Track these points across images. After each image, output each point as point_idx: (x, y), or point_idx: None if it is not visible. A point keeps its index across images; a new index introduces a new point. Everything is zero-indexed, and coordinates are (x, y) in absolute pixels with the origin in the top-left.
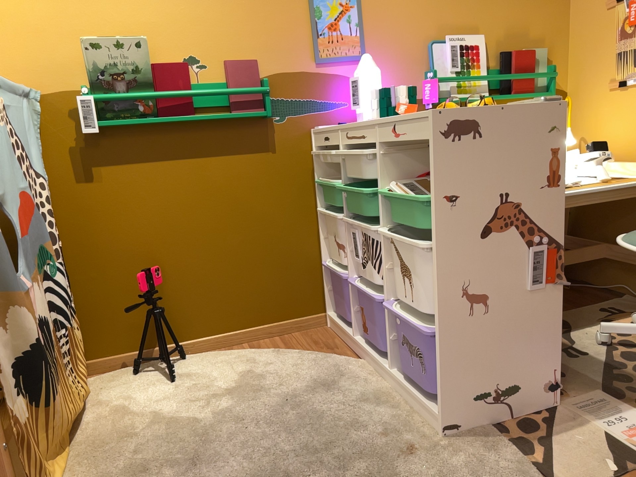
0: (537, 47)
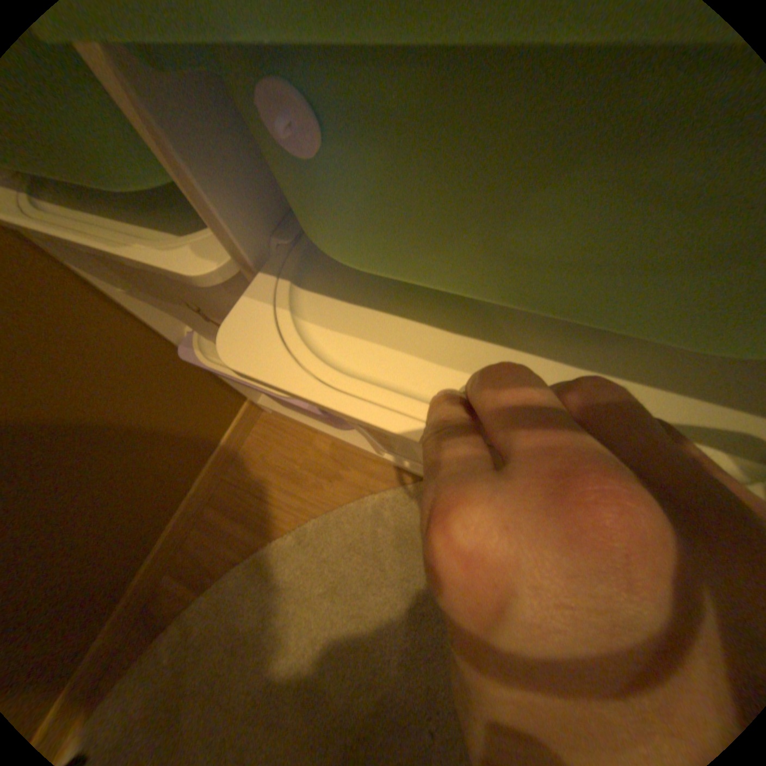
0: None
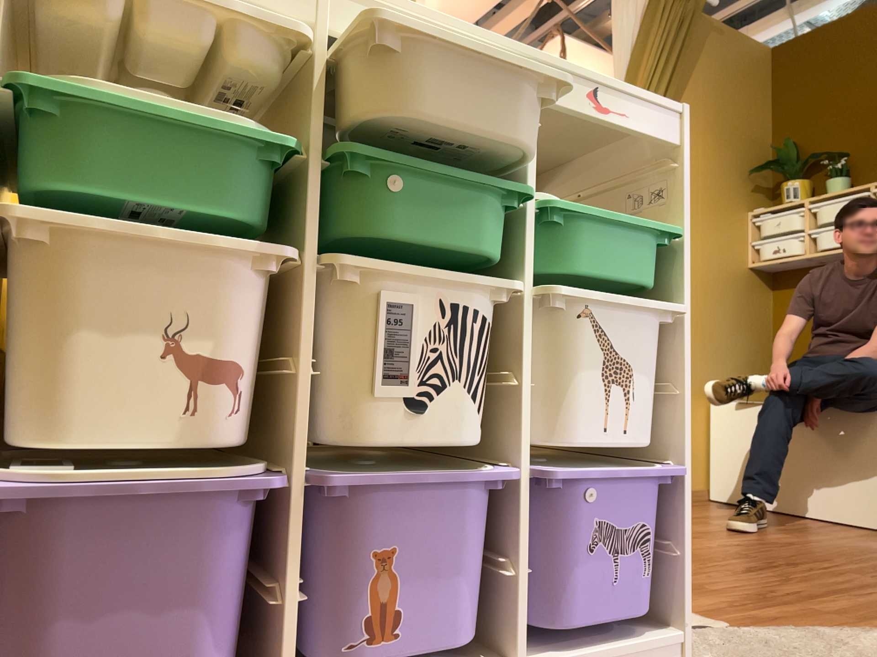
0: None
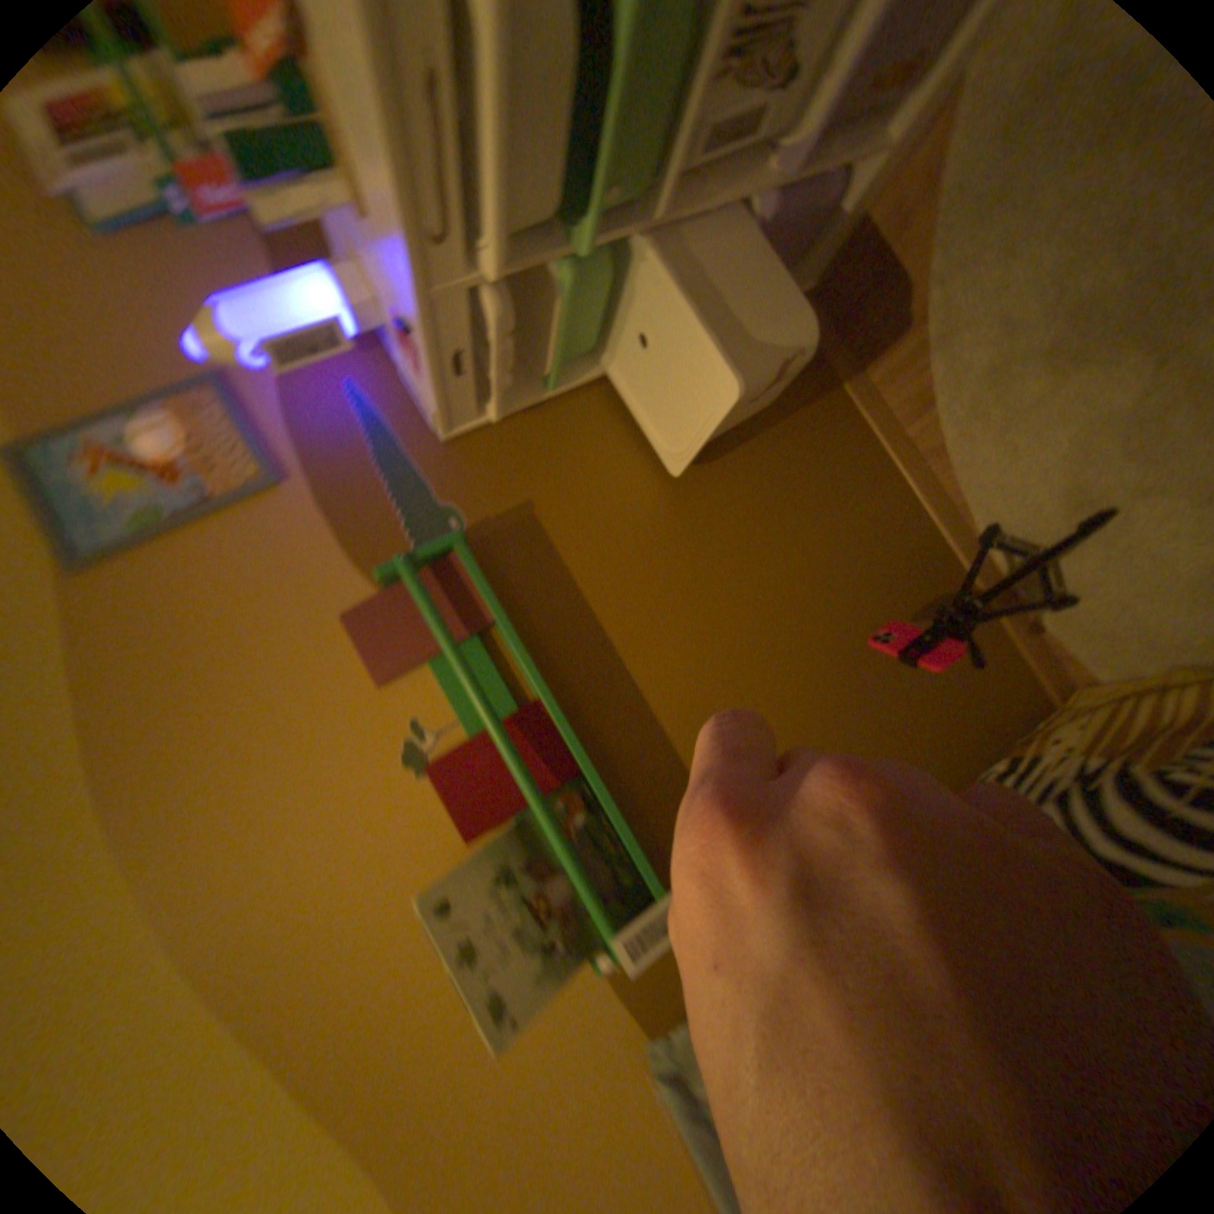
0: None
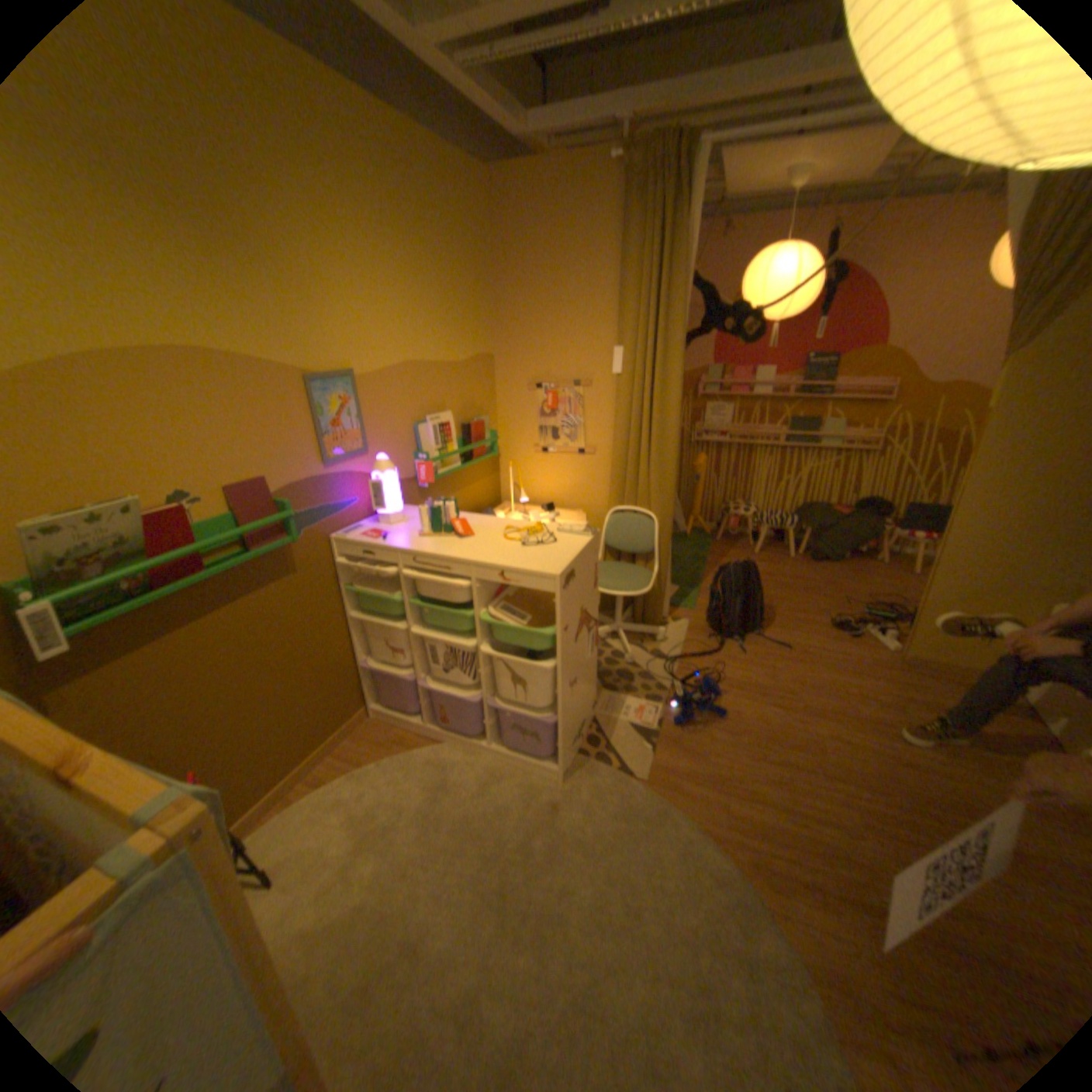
0: (482, 415)
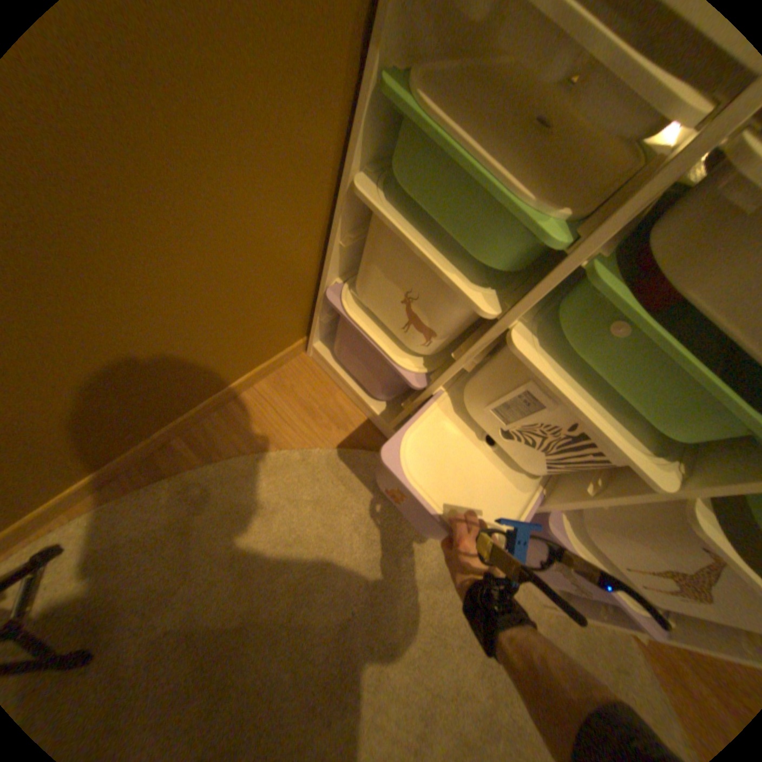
0: None
